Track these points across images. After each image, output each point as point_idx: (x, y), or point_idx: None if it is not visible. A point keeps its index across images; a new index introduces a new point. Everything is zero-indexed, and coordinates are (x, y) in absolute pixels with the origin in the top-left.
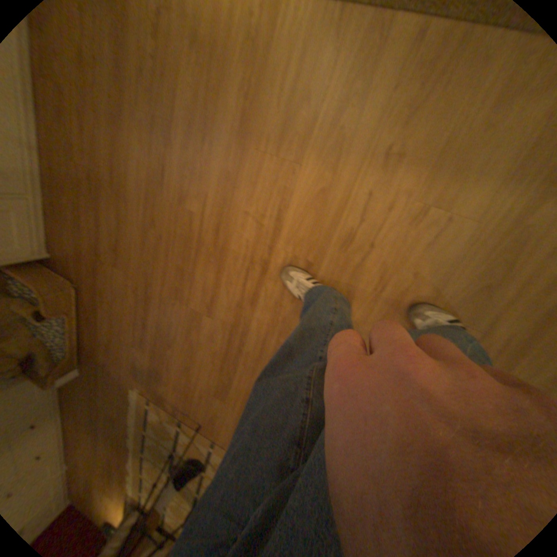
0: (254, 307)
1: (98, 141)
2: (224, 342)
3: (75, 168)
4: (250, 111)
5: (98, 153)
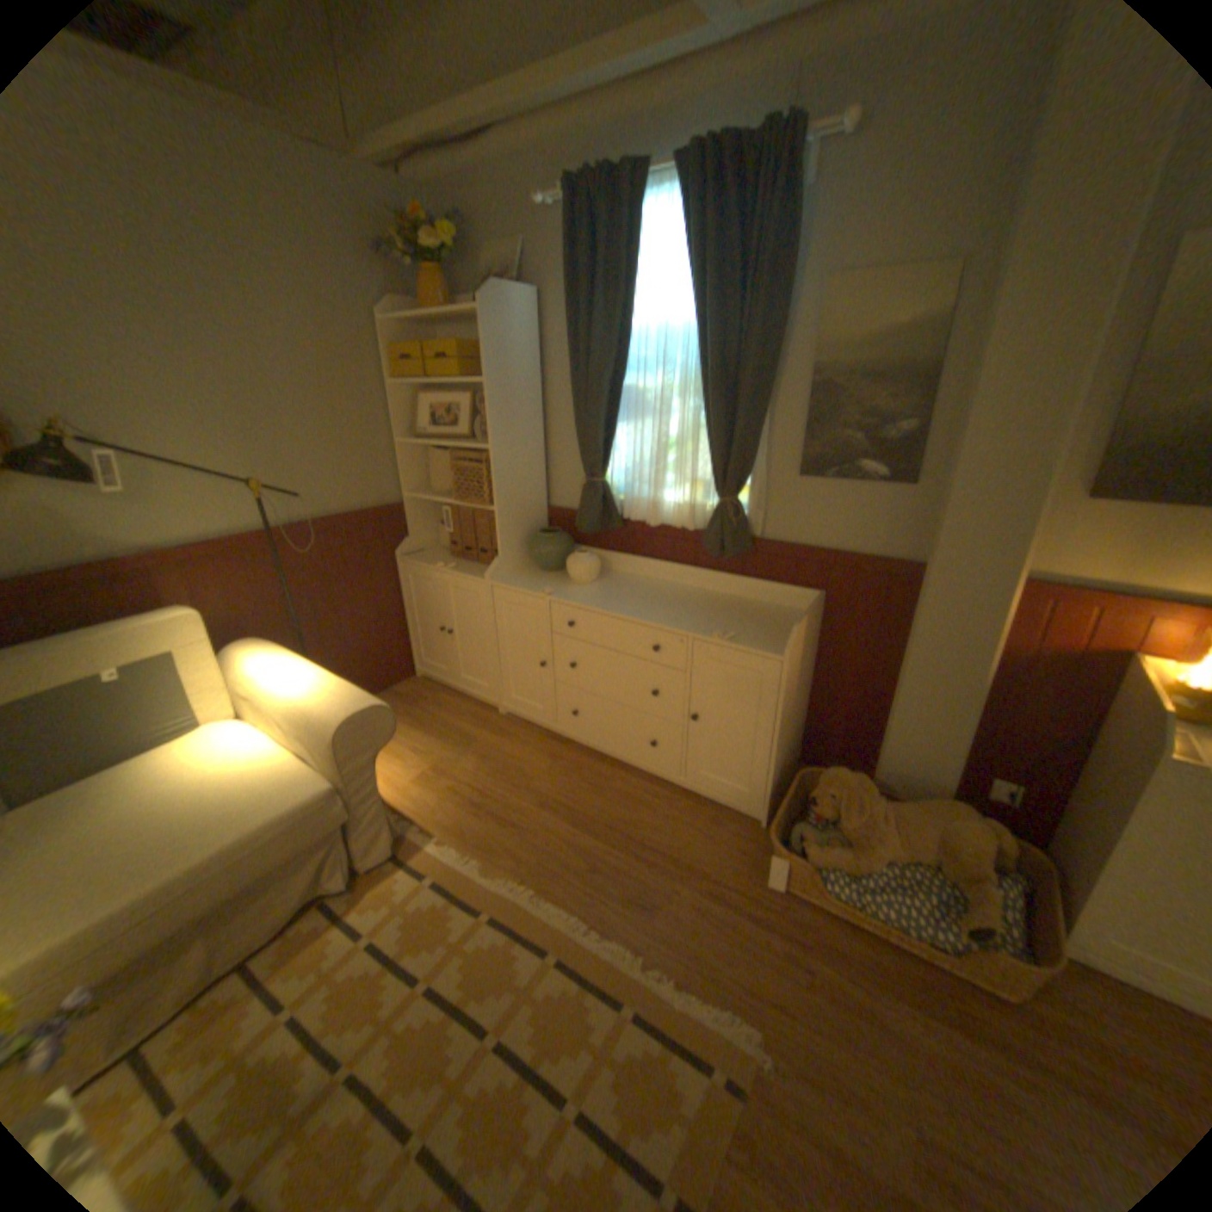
0: None
1: None
2: None
3: None
4: None
5: None
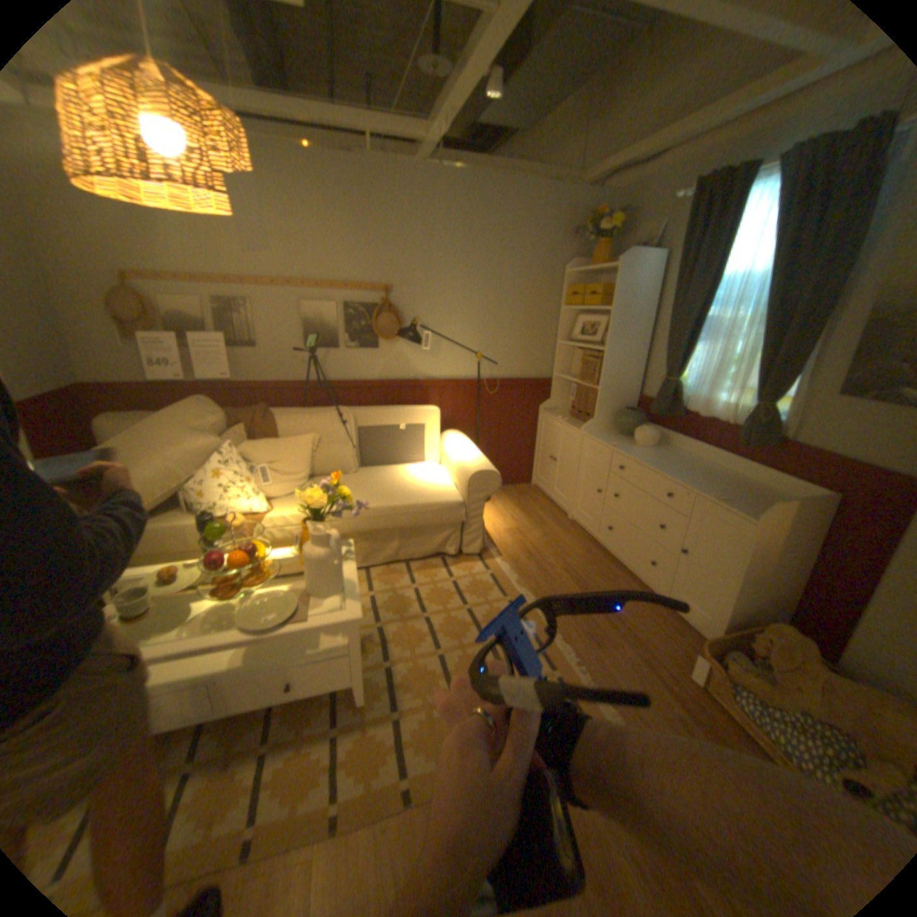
0: None
1: None
2: None
3: None
4: None
5: None
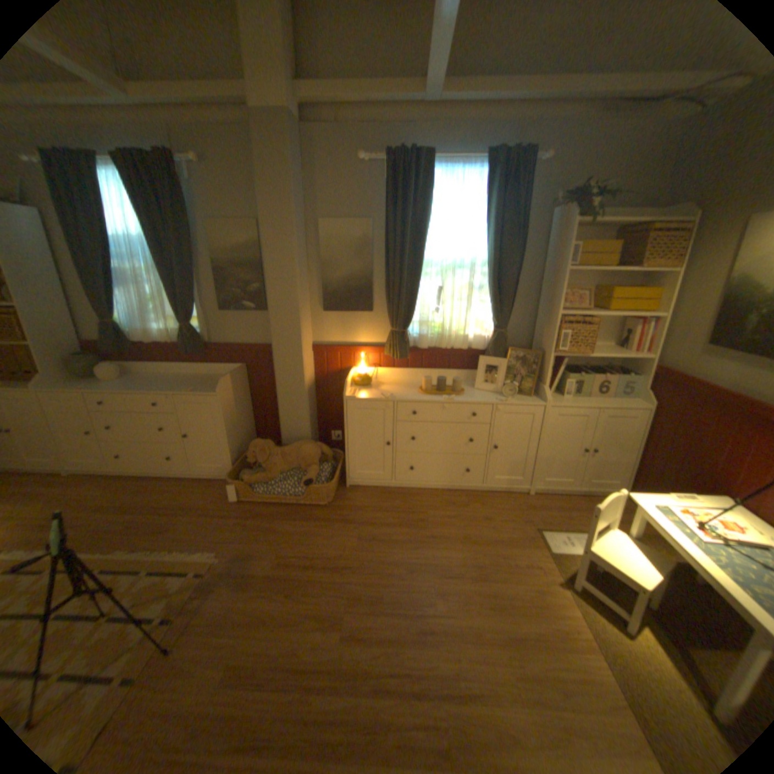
0: (372, 704)
1: (448, 533)
2: (313, 674)
3: (423, 516)
4: (531, 650)
5: (441, 533)
